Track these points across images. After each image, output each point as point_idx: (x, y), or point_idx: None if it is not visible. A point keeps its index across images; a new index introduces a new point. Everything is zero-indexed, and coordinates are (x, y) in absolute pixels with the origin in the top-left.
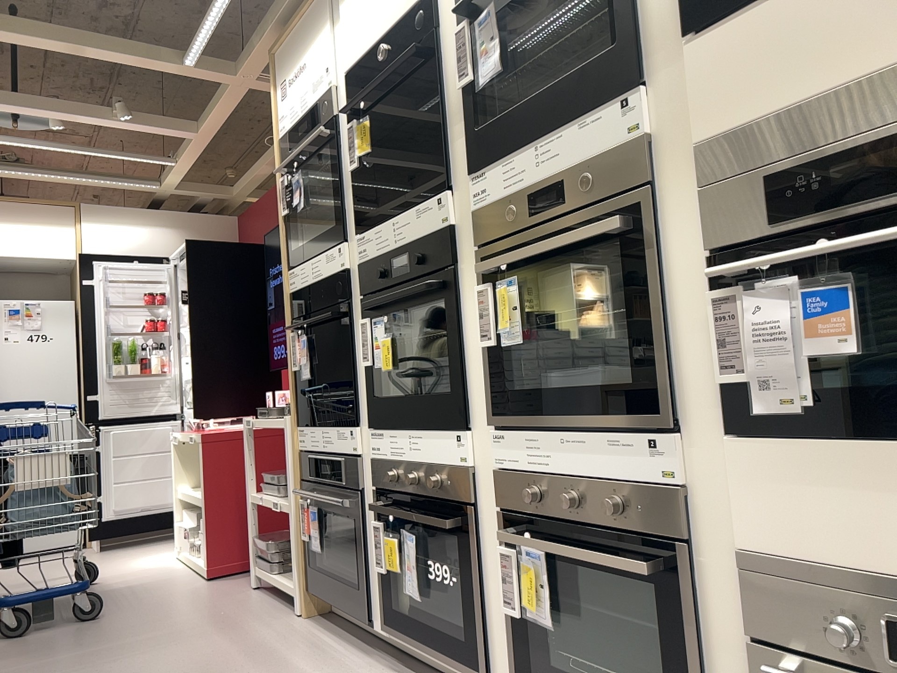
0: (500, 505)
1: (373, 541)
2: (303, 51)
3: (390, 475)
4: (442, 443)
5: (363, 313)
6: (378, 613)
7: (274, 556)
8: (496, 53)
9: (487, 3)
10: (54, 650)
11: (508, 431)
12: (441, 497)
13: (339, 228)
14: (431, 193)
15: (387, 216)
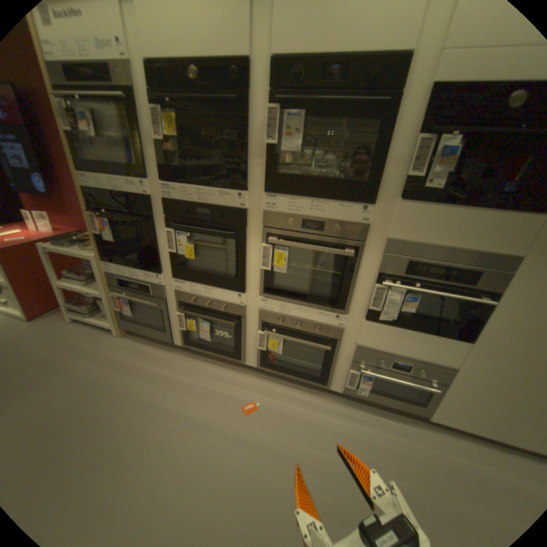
0: (259, 319)
1: (174, 318)
2: None
3: (192, 300)
4: (228, 295)
5: (168, 226)
6: (177, 340)
7: (79, 309)
8: (300, 142)
9: (298, 105)
10: None
11: (269, 299)
12: (225, 312)
13: (140, 170)
14: (231, 186)
15: (191, 183)
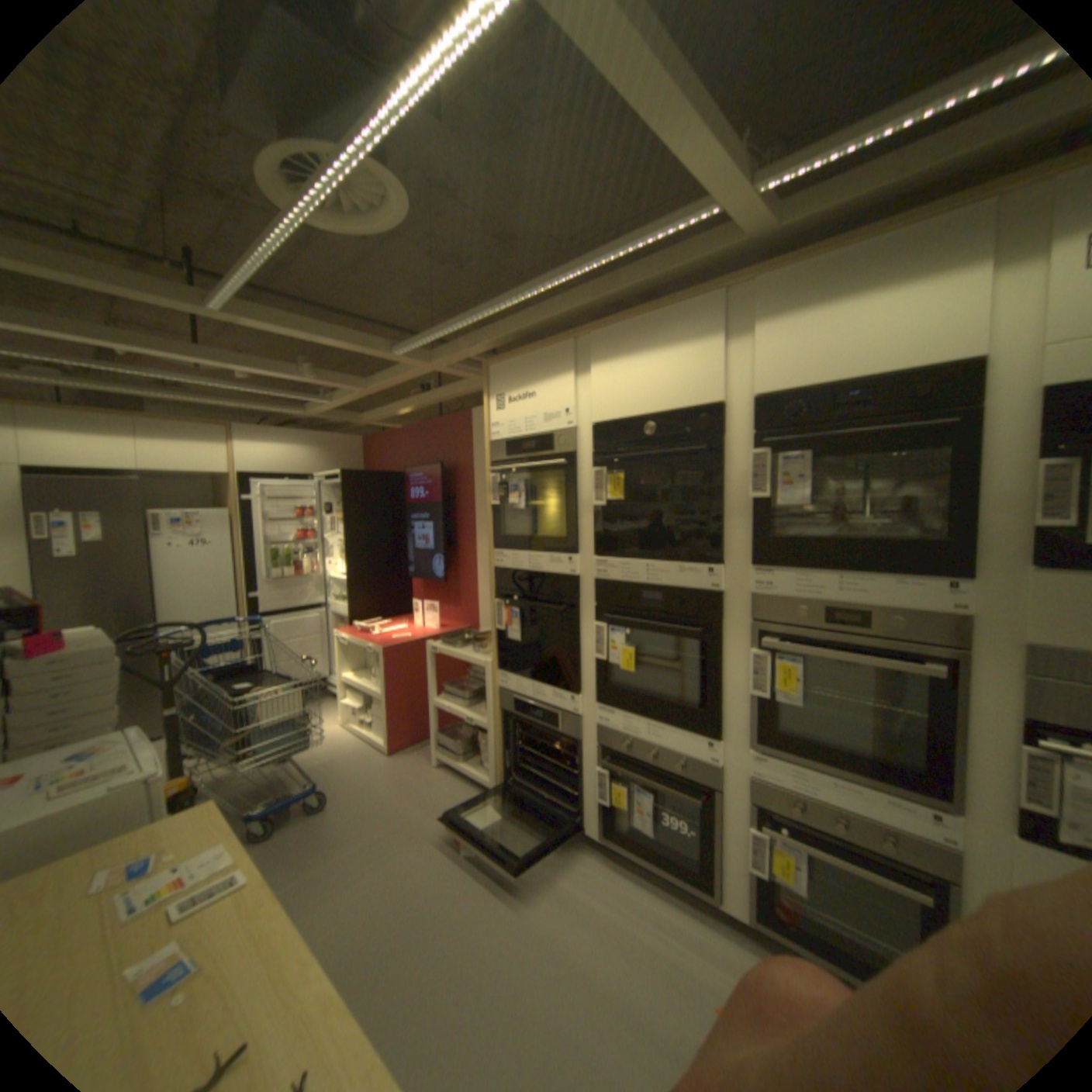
0: (752, 802)
1: (592, 779)
2: (531, 381)
3: (625, 747)
4: (690, 743)
5: (599, 619)
6: (593, 827)
7: (452, 747)
8: (808, 491)
9: (799, 445)
10: (311, 859)
11: (770, 758)
12: (684, 777)
13: (571, 543)
14: (698, 559)
15: (638, 557)
